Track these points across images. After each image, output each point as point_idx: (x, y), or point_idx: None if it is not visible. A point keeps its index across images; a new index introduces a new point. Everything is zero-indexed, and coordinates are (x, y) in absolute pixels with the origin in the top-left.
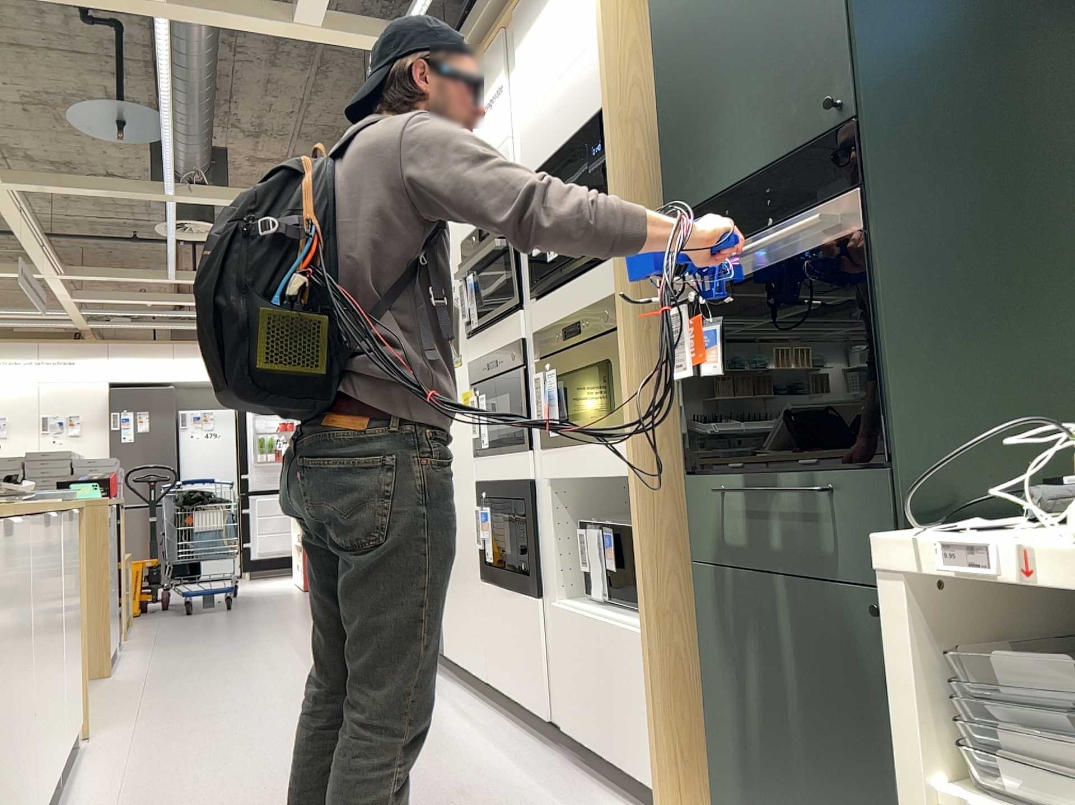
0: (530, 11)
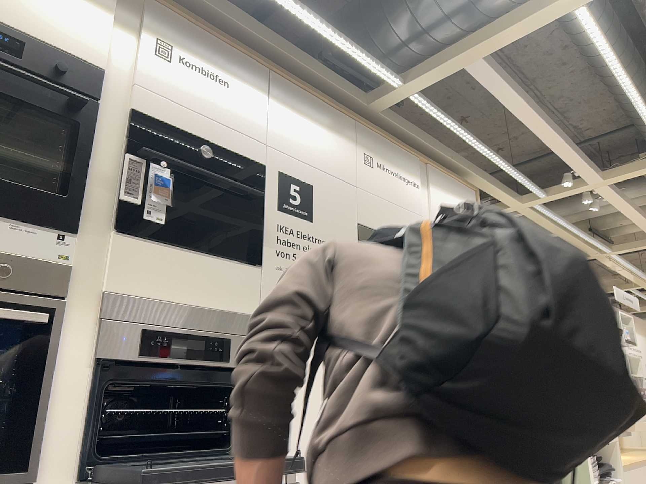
0: (434, 183)
